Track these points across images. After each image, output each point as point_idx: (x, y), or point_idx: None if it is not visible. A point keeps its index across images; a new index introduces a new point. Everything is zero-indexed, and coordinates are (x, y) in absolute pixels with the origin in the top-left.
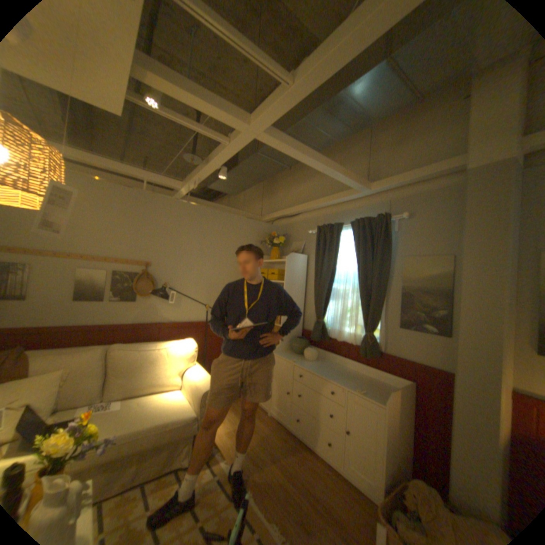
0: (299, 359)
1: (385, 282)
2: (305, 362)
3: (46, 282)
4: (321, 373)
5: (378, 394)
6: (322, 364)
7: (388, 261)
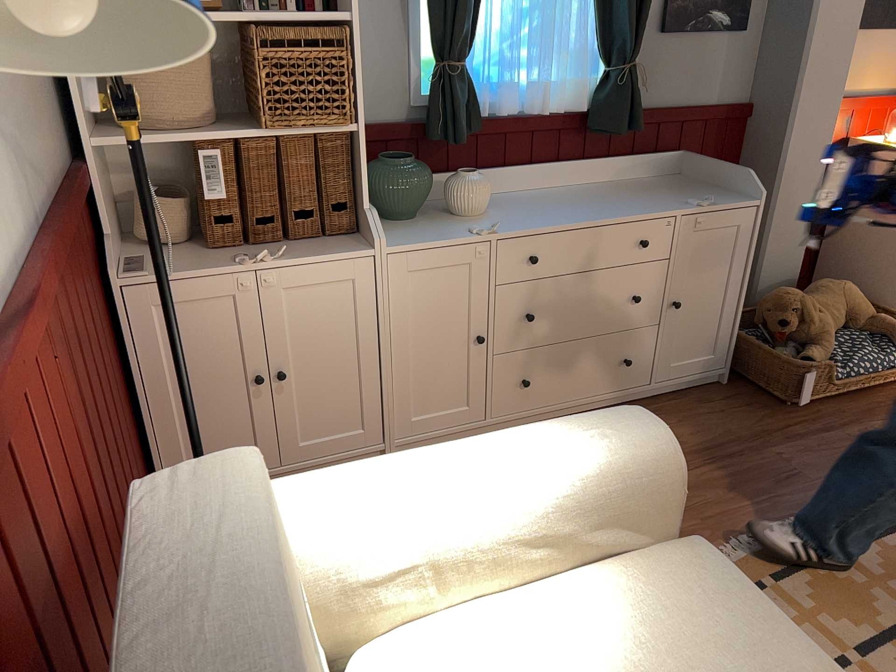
0: (454, 222)
1: None
2: (483, 219)
3: None
4: (579, 215)
5: (700, 194)
6: (509, 206)
7: None
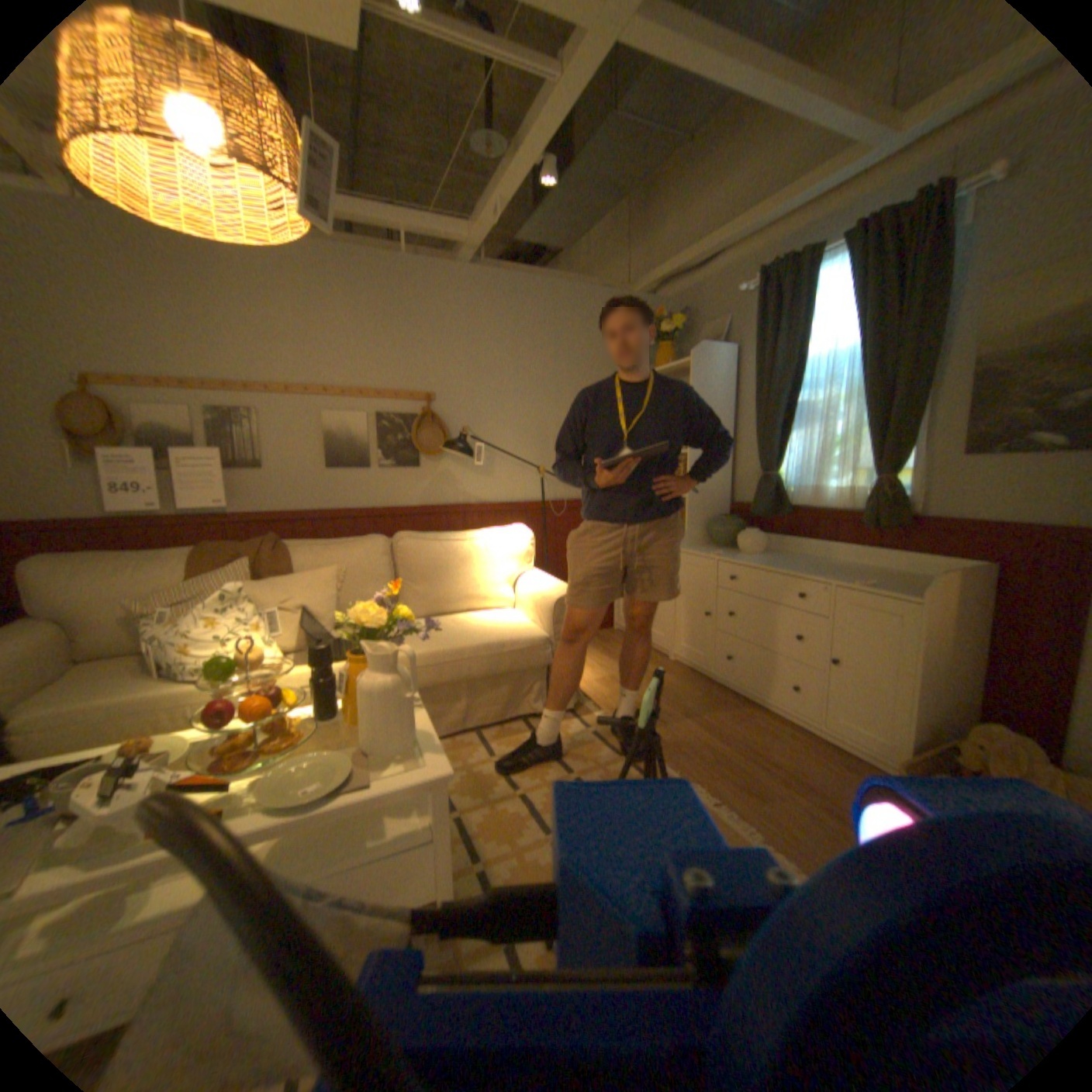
0: (728, 552)
1: (934, 354)
2: (742, 555)
3: (283, 435)
4: (777, 565)
5: (907, 587)
6: (777, 557)
7: (942, 301)
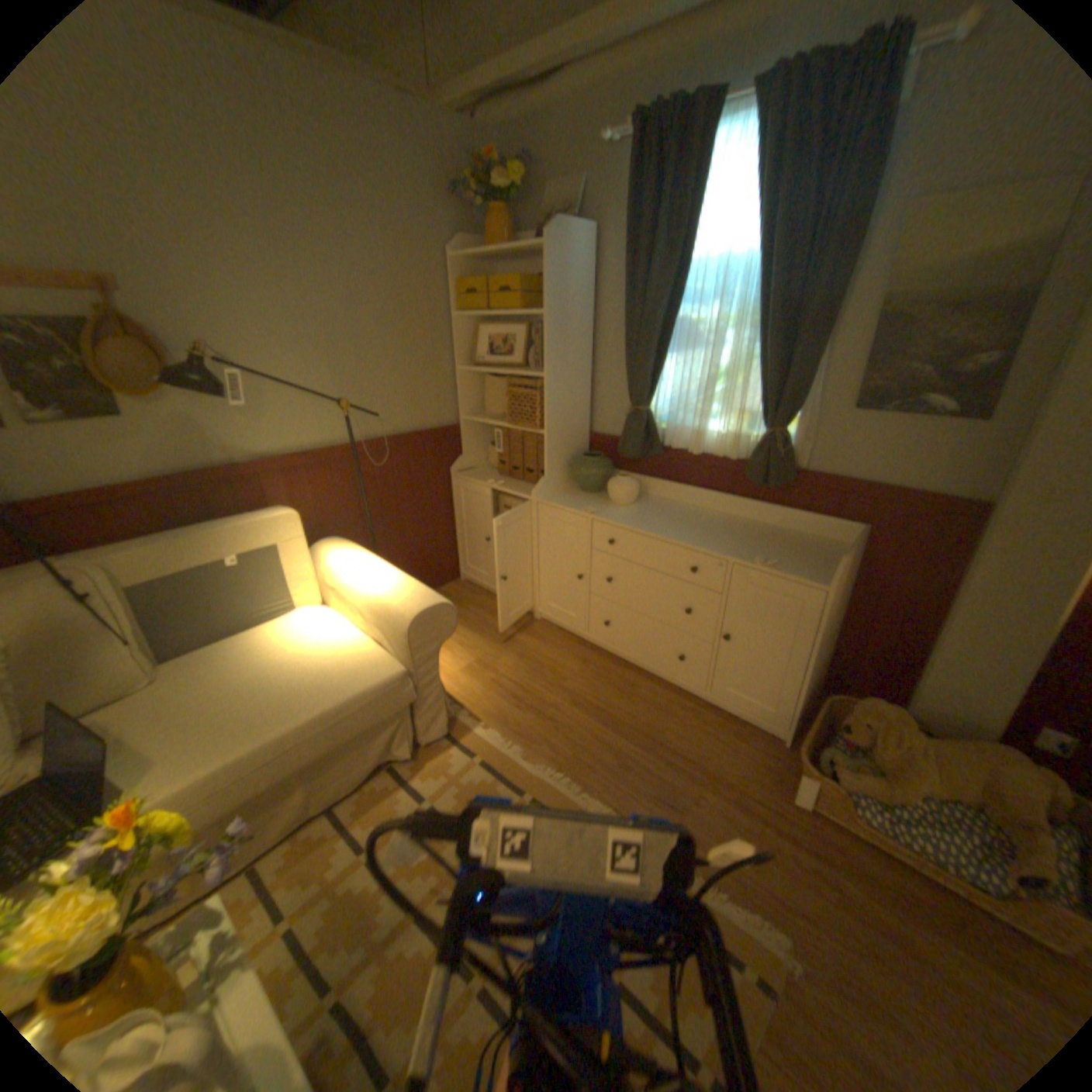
0: (598, 503)
1: (845, 285)
2: (614, 508)
3: None
4: (661, 529)
5: (800, 561)
6: (652, 509)
7: (865, 216)
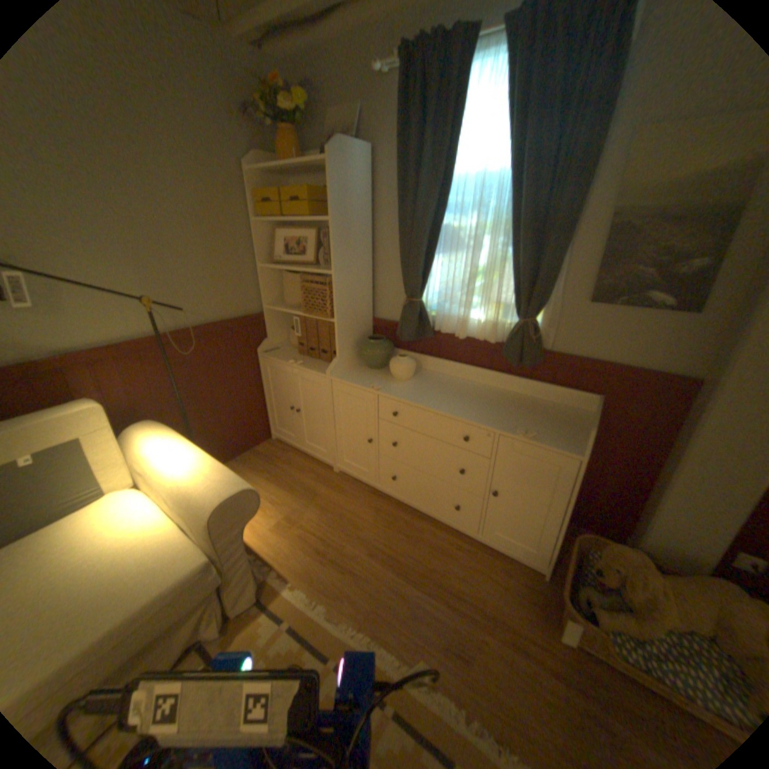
0: (382, 379)
1: (584, 200)
2: (397, 383)
3: None
4: (436, 403)
5: (553, 430)
6: (427, 383)
7: (601, 140)
